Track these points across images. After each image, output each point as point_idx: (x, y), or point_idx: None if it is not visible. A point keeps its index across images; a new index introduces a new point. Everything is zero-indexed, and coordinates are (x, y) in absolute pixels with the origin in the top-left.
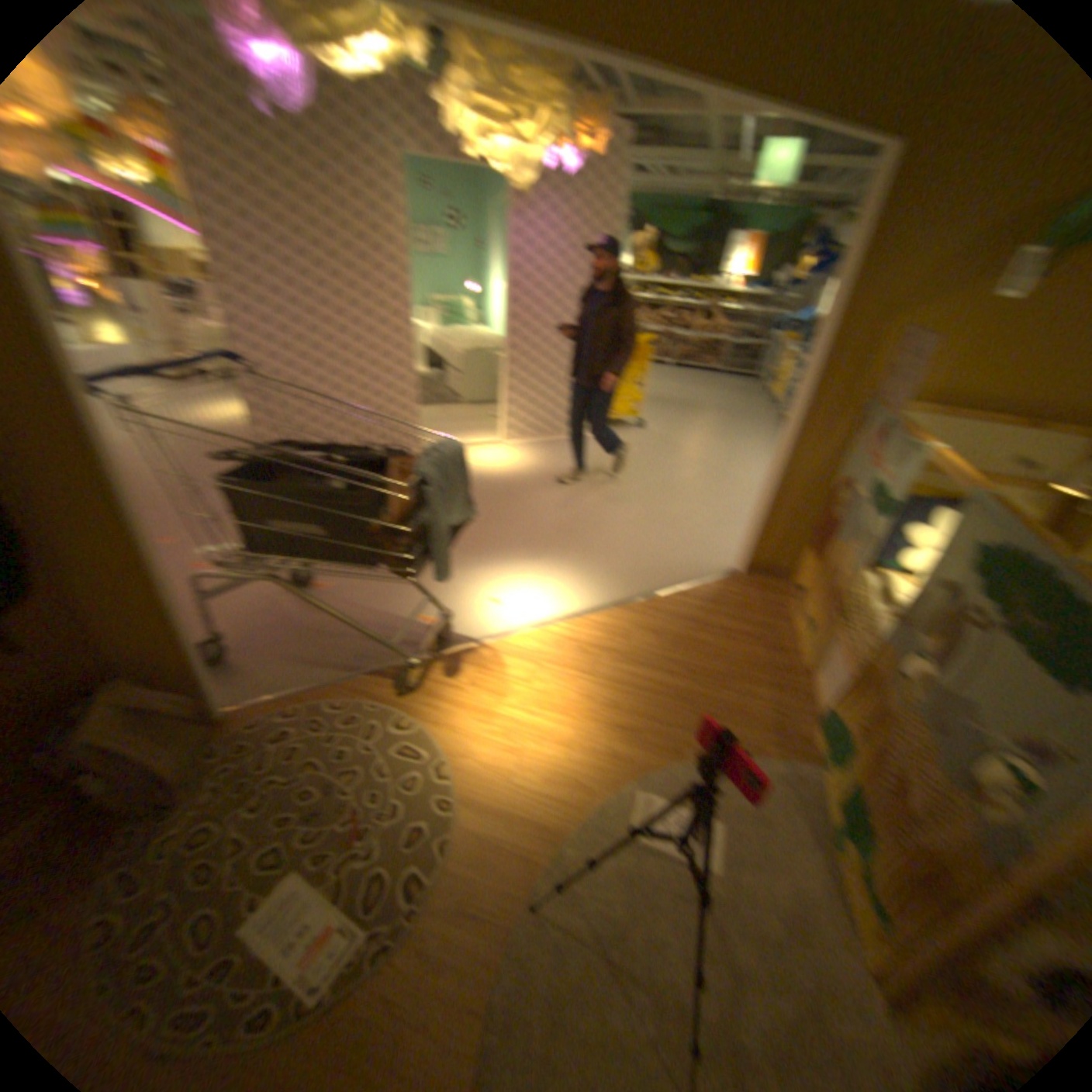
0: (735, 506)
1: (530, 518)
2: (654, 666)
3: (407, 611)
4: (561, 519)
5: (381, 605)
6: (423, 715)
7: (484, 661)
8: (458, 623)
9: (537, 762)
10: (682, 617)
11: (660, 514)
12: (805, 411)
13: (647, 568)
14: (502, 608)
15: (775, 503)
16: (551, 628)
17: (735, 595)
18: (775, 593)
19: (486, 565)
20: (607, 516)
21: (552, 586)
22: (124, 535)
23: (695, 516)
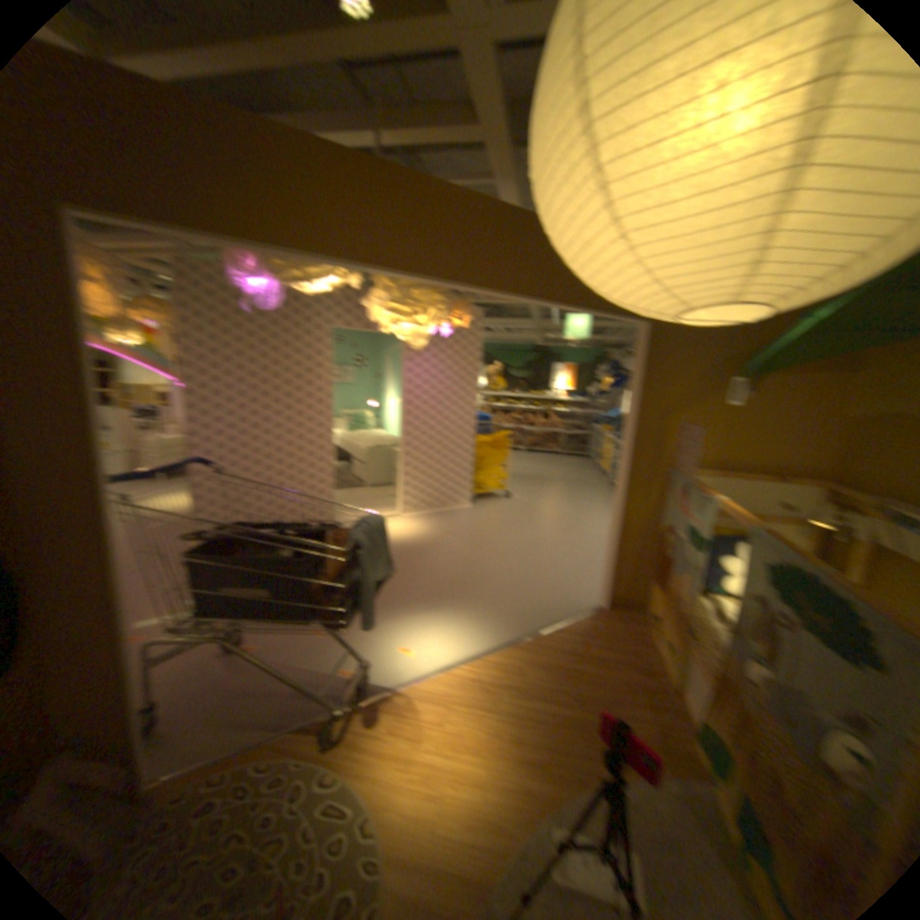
0: (590, 554)
1: (428, 575)
2: (549, 699)
3: (326, 666)
4: (453, 574)
5: (303, 663)
6: (345, 770)
7: (399, 709)
8: (373, 674)
9: (456, 808)
10: (565, 651)
11: (533, 565)
12: (627, 479)
13: (529, 610)
14: (411, 657)
15: (620, 549)
16: (455, 671)
17: (604, 628)
18: (636, 624)
19: (394, 619)
20: (491, 569)
21: (452, 633)
22: (106, 607)
23: (560, 564)
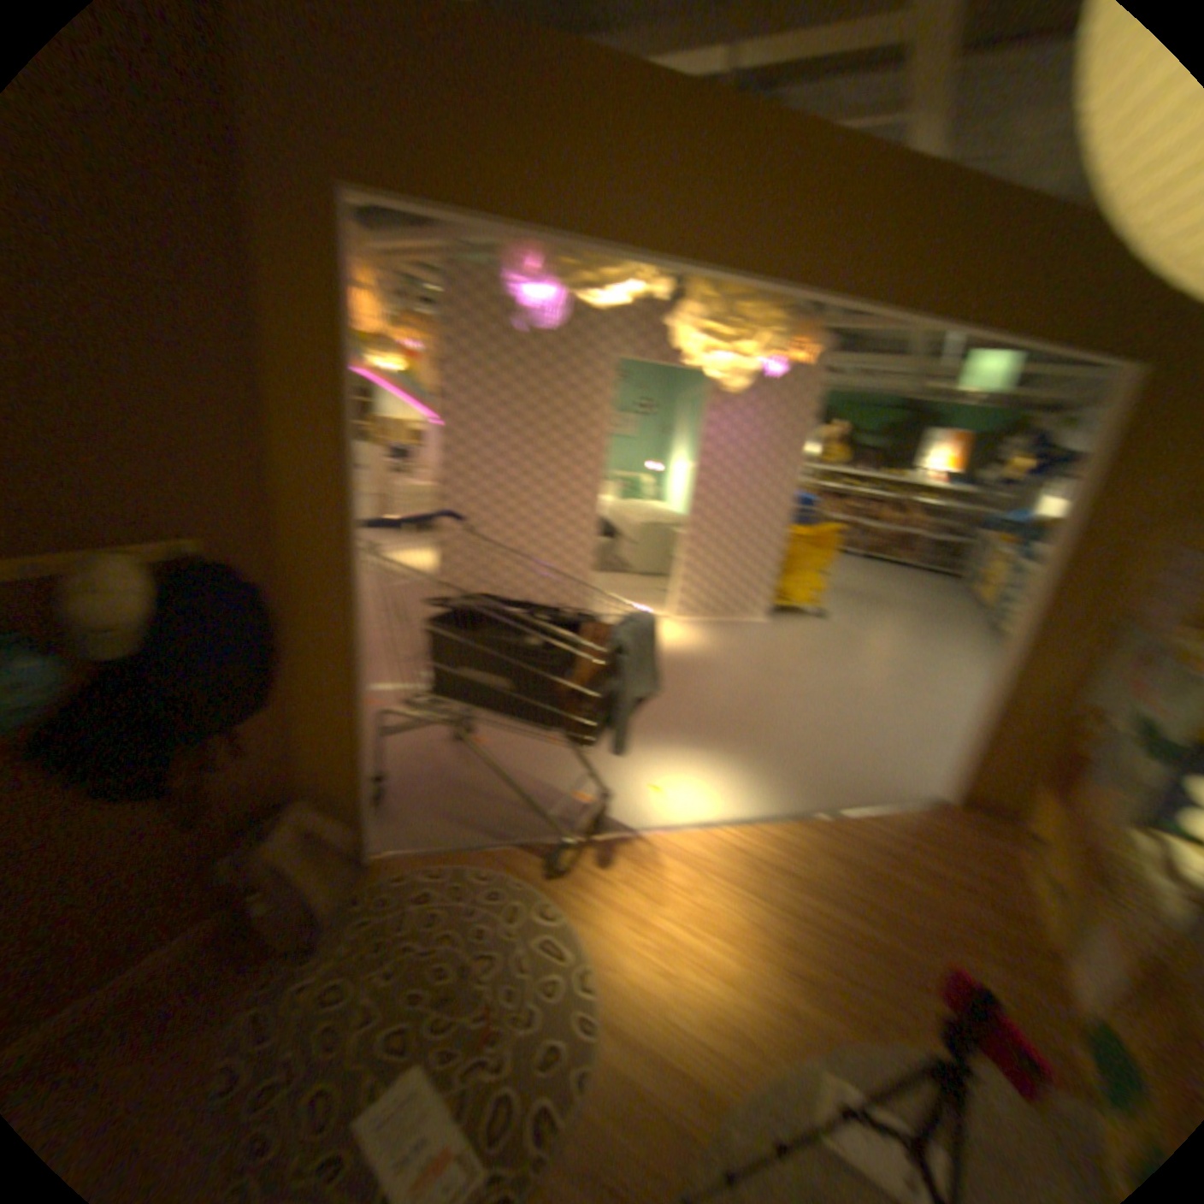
0: (941, 723)
1: (697, 702)
2: (844, 906)
3: (560, 784)
4: (731, 708)
5: (535, 773)
6: (569, 909)
7: (640, 858)
8: (614, 807)
9: (697, 999)
10: (878, 849)
11: (847, 719)
12: (1037, 624)
13: (832, 780)
14: (662, 799)
15: (999, 726)
16: (717, 833)
17: (947, 833)
18: (1002, 840)
19: (646, 747)
20: (784, 712)
21: (719, 783)
22: (348, 665)
23: (890, 727)
